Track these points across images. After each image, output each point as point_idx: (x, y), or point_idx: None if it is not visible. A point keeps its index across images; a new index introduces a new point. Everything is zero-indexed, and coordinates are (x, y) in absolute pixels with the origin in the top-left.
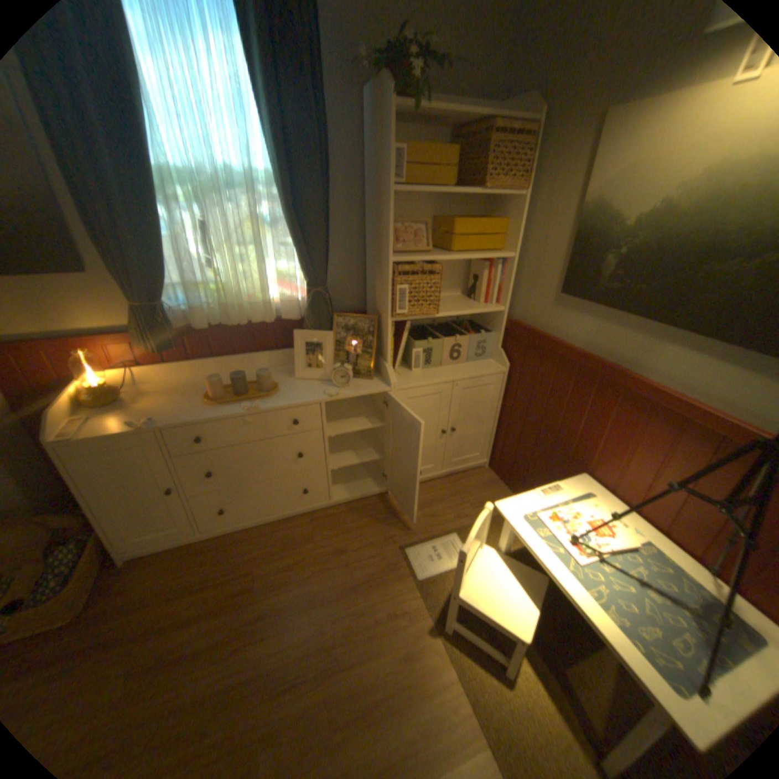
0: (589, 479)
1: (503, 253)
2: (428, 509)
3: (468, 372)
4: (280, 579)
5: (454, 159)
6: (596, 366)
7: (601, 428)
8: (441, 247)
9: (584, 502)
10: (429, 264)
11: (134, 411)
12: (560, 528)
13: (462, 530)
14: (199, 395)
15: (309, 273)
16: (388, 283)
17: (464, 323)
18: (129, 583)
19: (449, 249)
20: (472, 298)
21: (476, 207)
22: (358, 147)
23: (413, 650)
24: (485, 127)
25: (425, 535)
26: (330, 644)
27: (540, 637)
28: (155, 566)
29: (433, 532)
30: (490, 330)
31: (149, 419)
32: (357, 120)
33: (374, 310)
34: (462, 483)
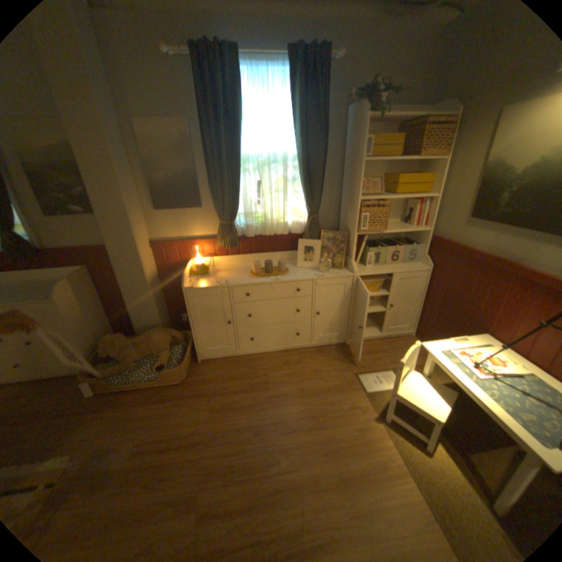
0: (490, 337)
1: (430, 194)
2: (373, 356)
3: (403, 268)
4: (283, 380)
5: (400, 140)
6: (495, 261)
7: (499, 302)
8: (389, 191)
9: (485, 348)
10: (381, 201)
11: (217, 277)
12: (467, 359)
13: (396, 370)
14: (246, 272)
15: (308, 208)
16: (357, 212)
17: (401, 239)
18: (204, 370)
19: (394, 192)
20: (408, 223)
21: (413, 167)
22: (342, 137)
23: (365, 427)
24: (421, 121)
25: (371, 369)
26: (315, 415)
27: (451, 435)
28: (216, 364)
29: (376, 368)
30: (419, 243)
31: (226, 281)
32: (343, 123)
33: (344, 229)
34: (396, 344)
